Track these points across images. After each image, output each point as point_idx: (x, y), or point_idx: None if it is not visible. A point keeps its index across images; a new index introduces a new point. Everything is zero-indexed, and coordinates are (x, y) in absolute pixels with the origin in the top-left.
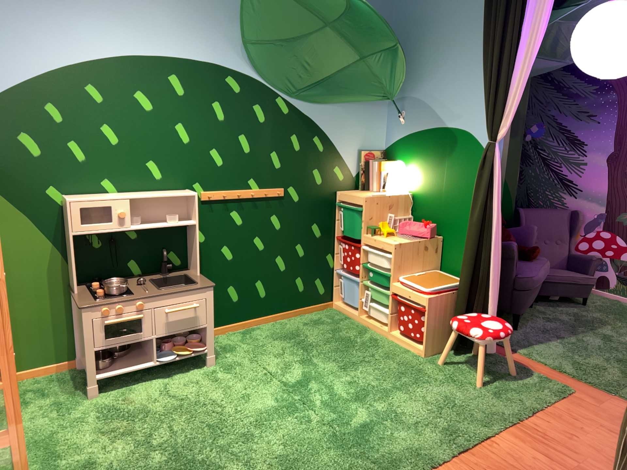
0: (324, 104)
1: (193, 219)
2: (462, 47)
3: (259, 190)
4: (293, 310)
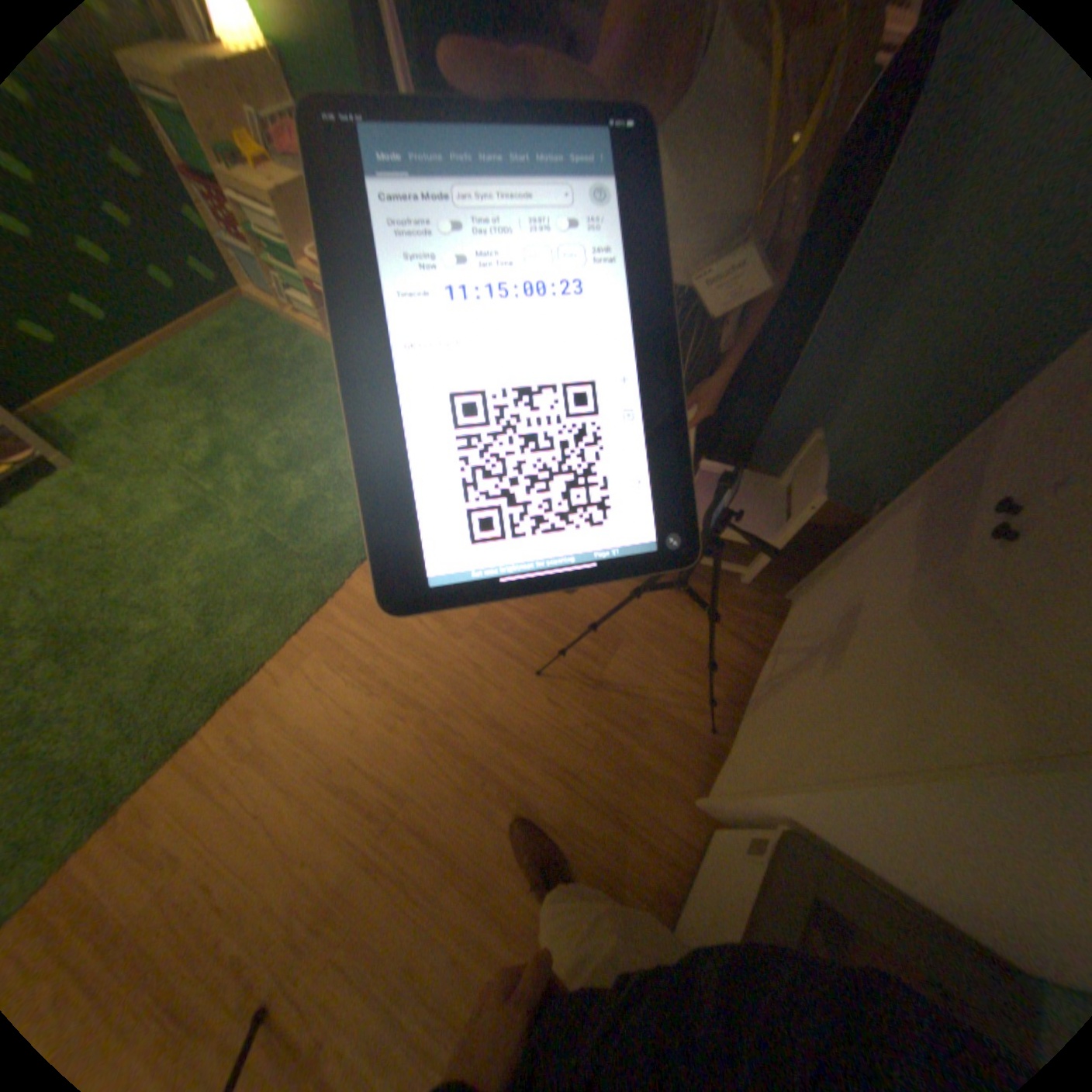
0: None
1: None
2: None
3: None
4: (174, 321)
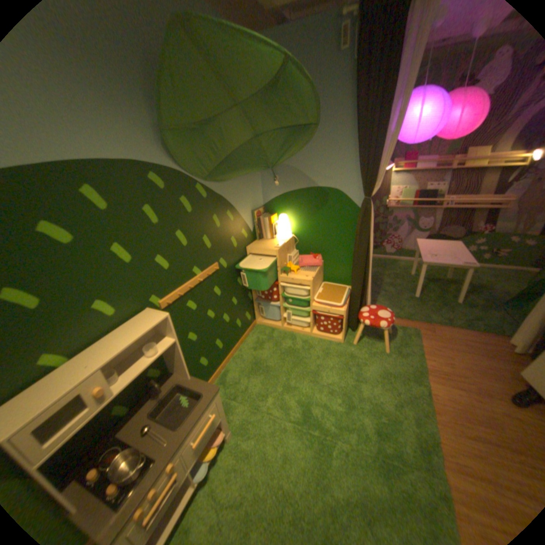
0: (228, 181)
1: (169, 336)
2: (327, 123)
3: (203, 274)
4: (238, 341)
